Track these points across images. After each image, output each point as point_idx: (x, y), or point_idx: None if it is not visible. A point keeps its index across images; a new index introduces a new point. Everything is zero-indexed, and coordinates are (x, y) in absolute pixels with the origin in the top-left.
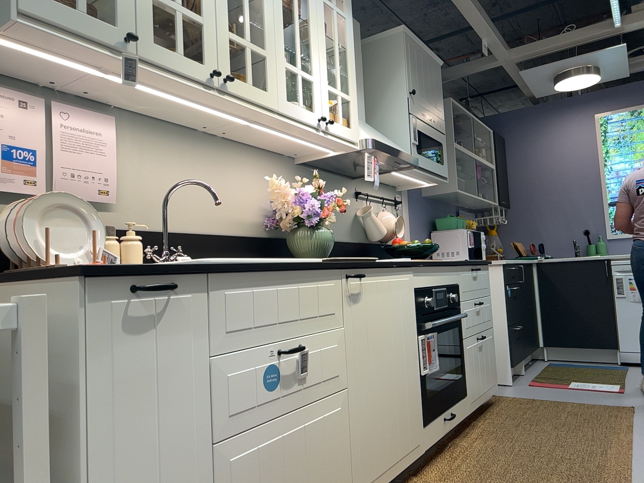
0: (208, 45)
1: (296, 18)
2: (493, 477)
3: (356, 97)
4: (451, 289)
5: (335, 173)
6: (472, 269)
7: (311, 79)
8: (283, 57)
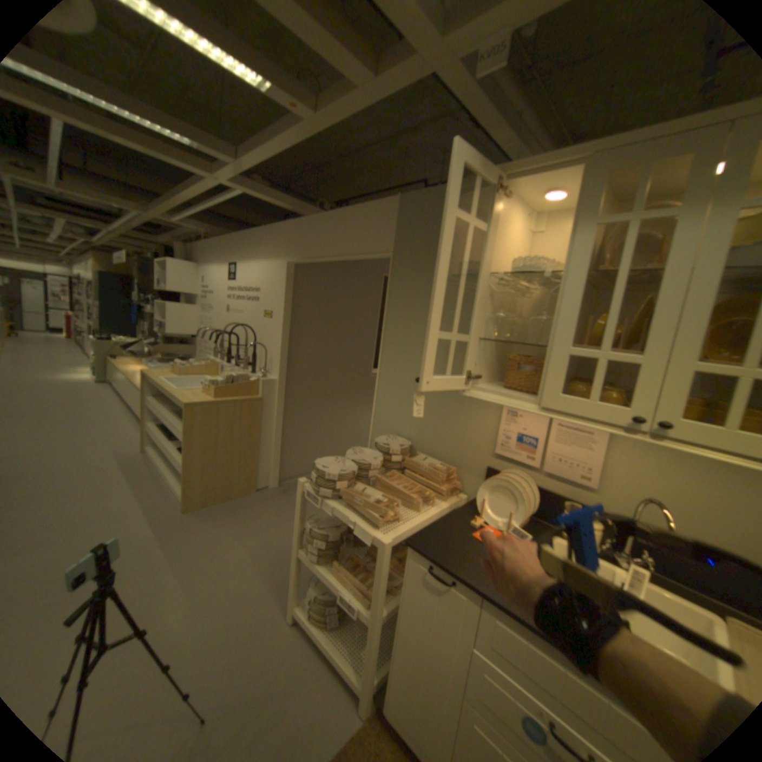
0: (644, 387)
1: None
2: None
3: None
4: None
5: None
6: None
7: None
8: None
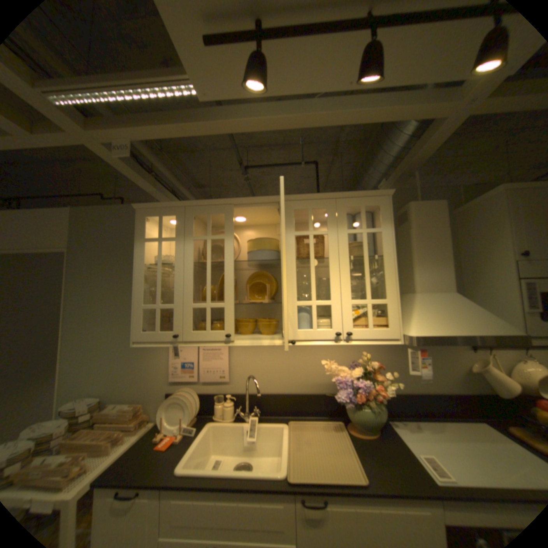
0: (228, 318)
1: (314, 262)
2: None
3: (398, 297)
4: None
5: None
6: None
7: (328, 304)
8: (295, 299)
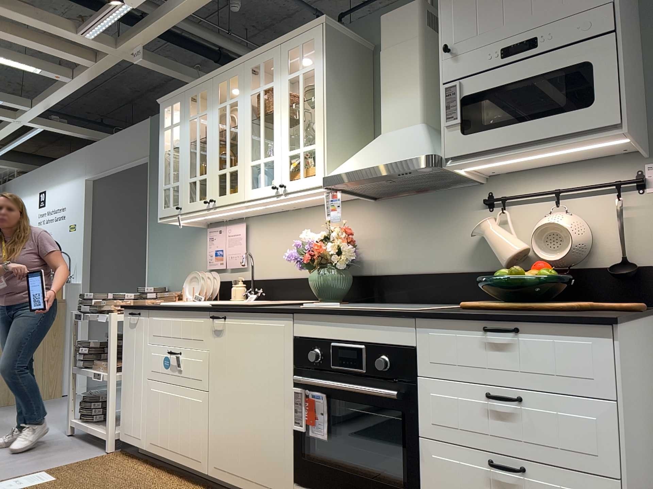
0: (207, 187)
1: (264, 118)
2: None
3: (324, 137)
4: (383, 350)
5: (433, 190)
6: (485, 327)
7: (271, 159)
8: (248, 159)
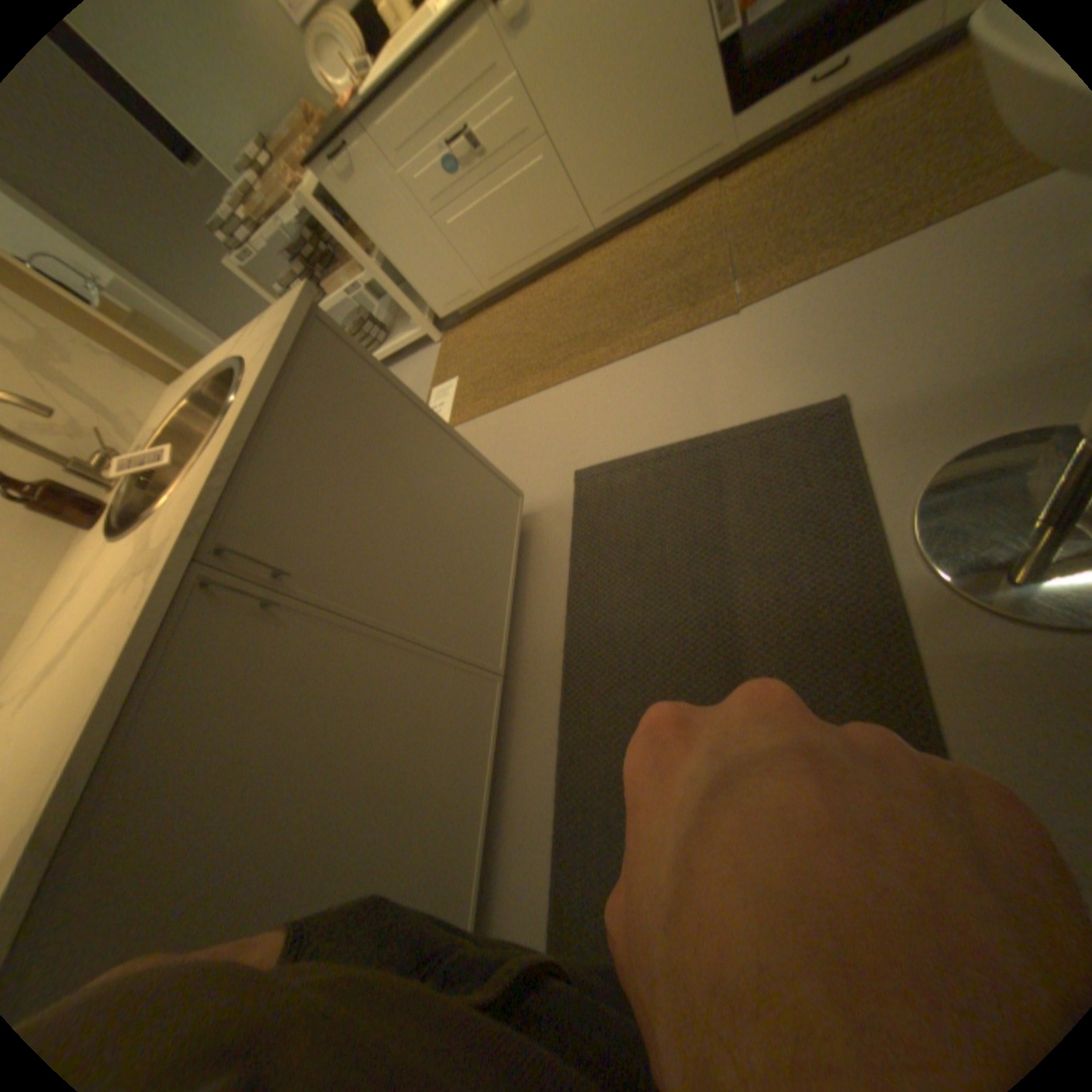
0: None
1: None
2: (776, 194)
3: None
4: None
5: None
6: None
7: None
8: None
